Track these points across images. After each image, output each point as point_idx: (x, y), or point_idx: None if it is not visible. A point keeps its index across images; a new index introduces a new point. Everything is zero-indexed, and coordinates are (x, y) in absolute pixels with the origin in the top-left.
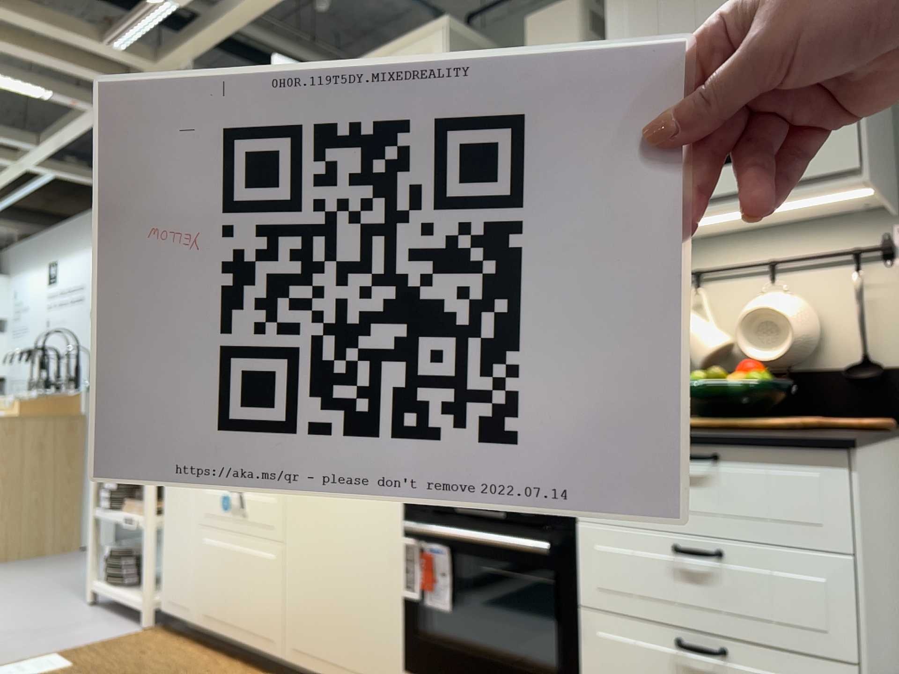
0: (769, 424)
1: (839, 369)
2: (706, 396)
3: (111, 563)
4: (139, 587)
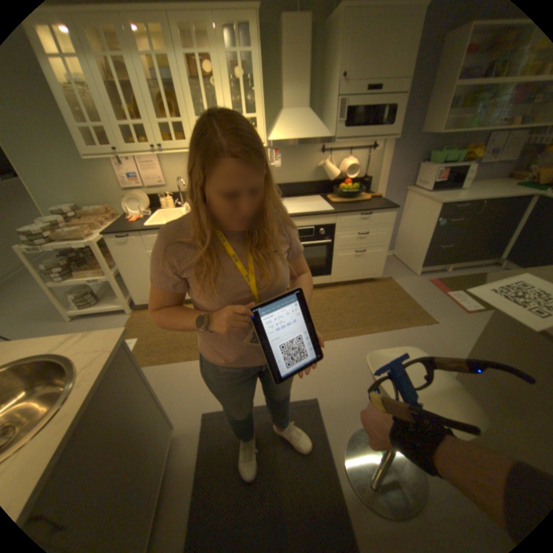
0: (358, 197)
1: (360, 178)
2: (348, 192)
3: (77, 301)
4: (100, 303)
